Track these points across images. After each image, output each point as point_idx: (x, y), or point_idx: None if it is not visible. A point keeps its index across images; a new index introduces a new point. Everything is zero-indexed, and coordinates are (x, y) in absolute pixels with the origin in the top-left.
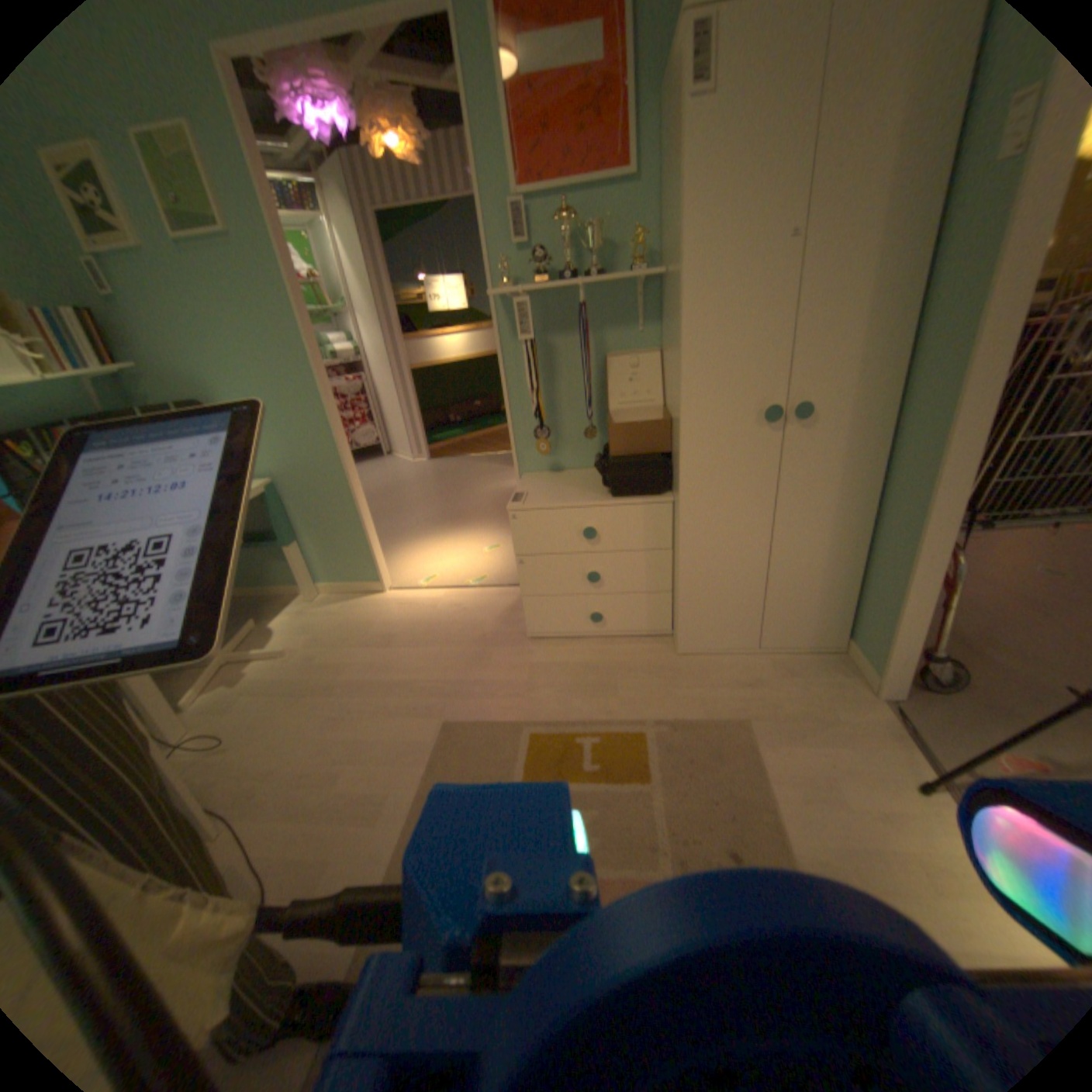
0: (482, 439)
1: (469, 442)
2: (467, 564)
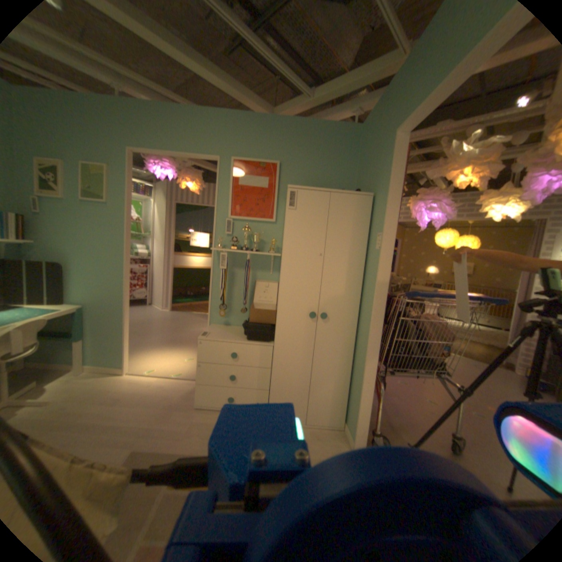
0: (201, 306)
1: (194, 306)
2: (174, 367)
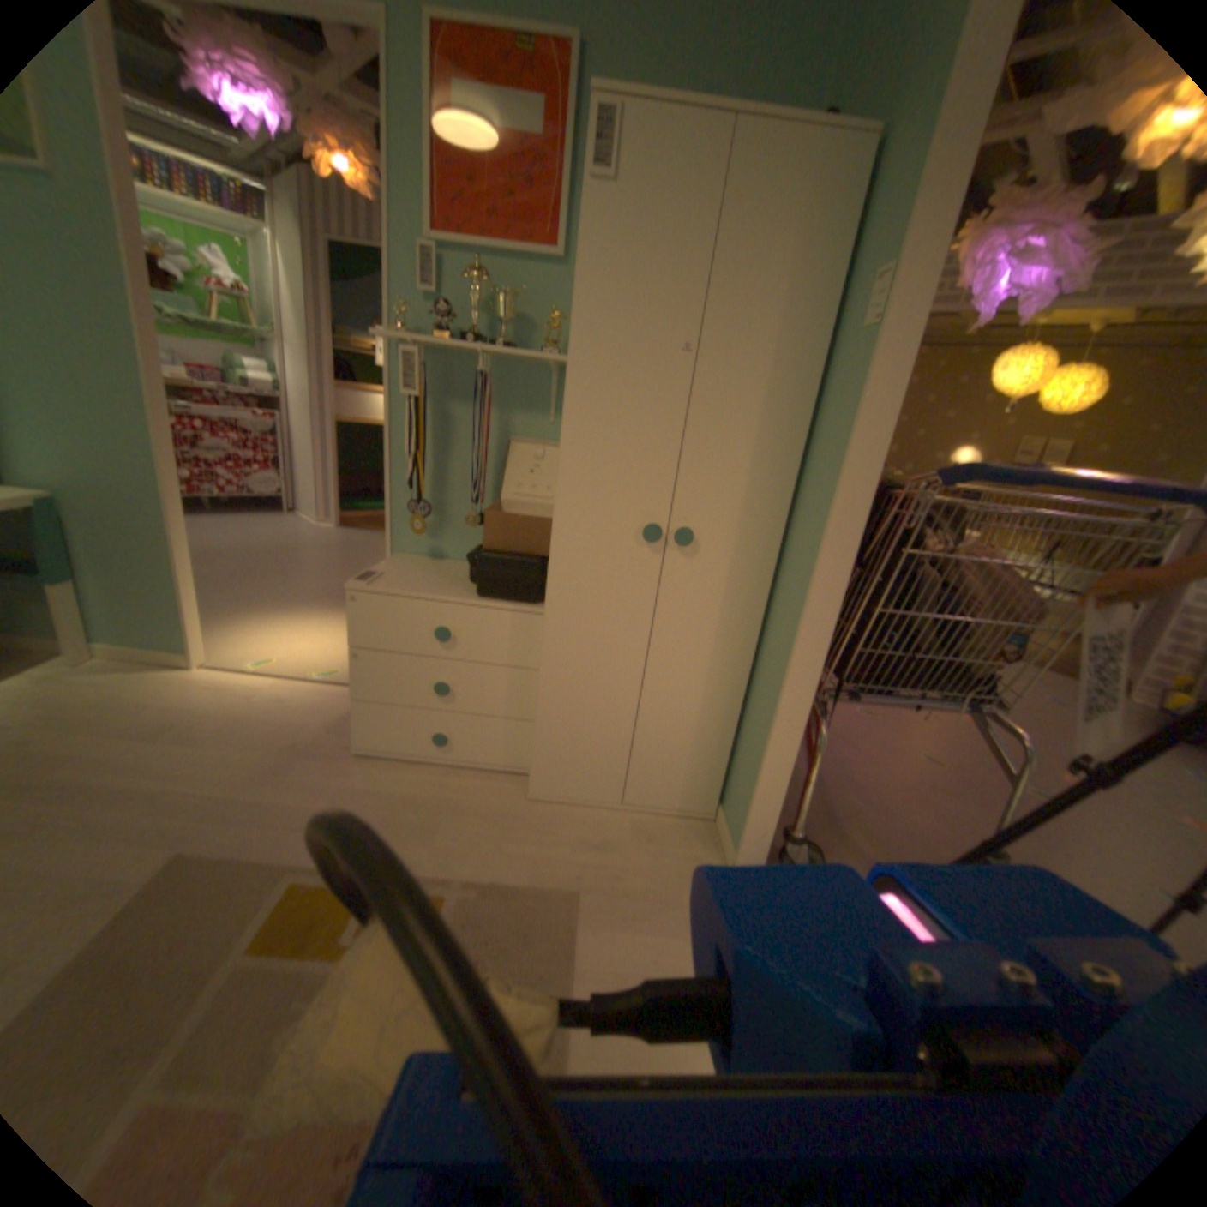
0: None
1: None
2: (321, 655)
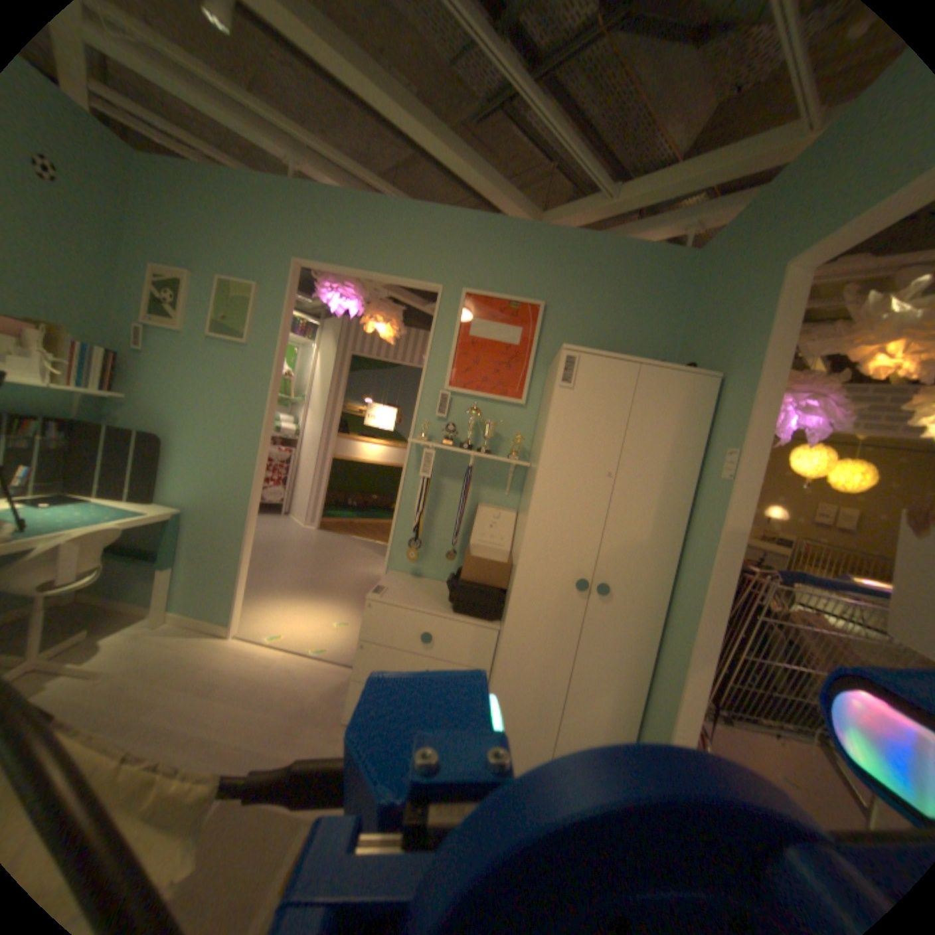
0: (368, 527)
1: (356, 526)
2: (314, 635)
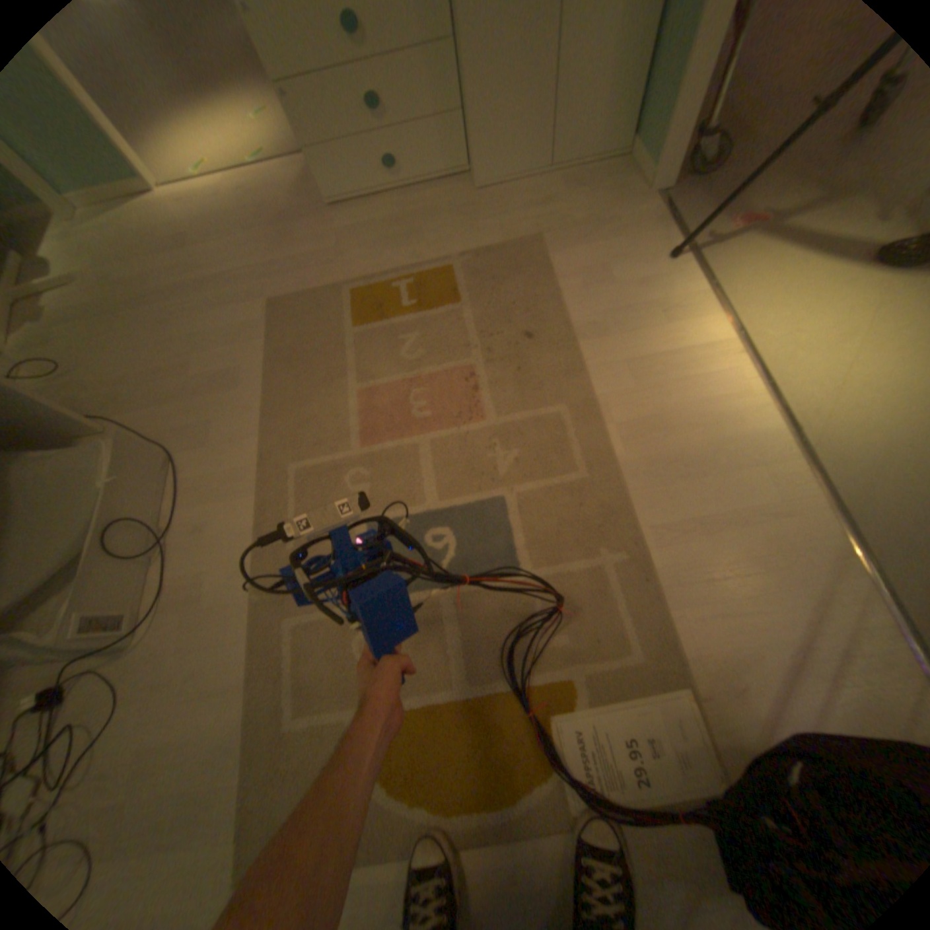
0: None
1: None
2: (234, 140)
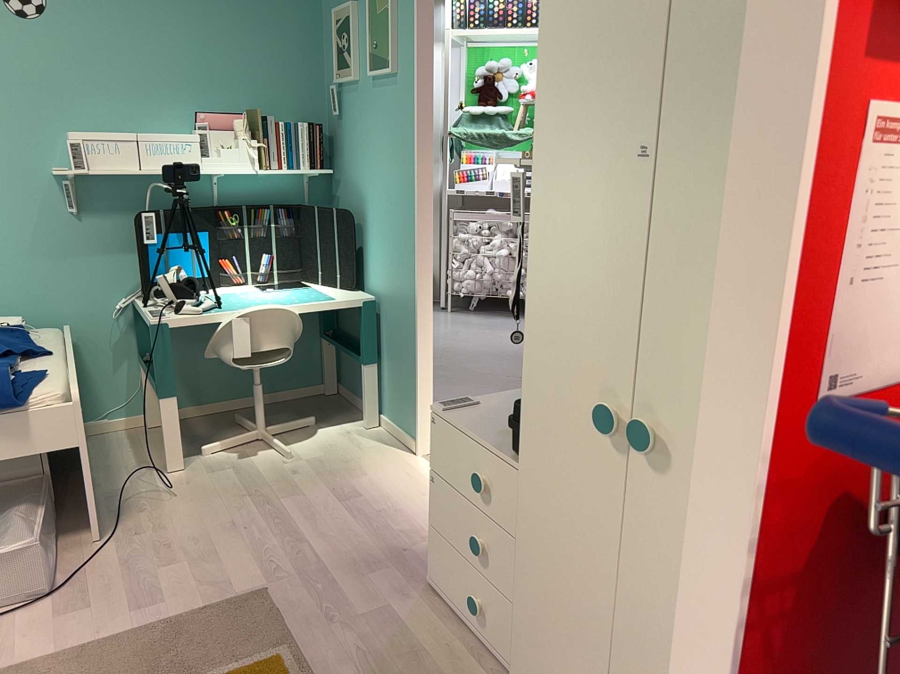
0: None
1: None
2: None
